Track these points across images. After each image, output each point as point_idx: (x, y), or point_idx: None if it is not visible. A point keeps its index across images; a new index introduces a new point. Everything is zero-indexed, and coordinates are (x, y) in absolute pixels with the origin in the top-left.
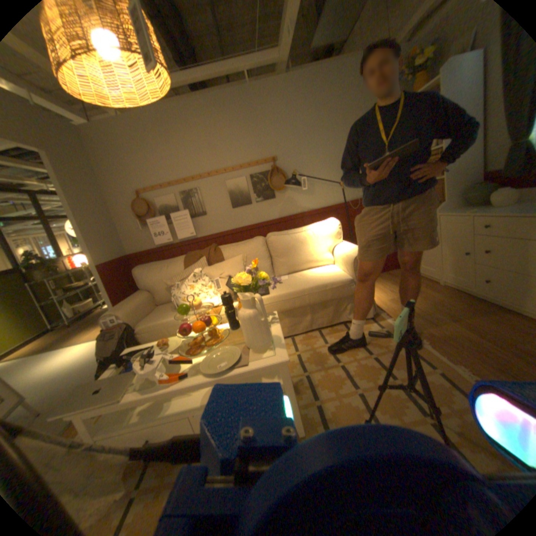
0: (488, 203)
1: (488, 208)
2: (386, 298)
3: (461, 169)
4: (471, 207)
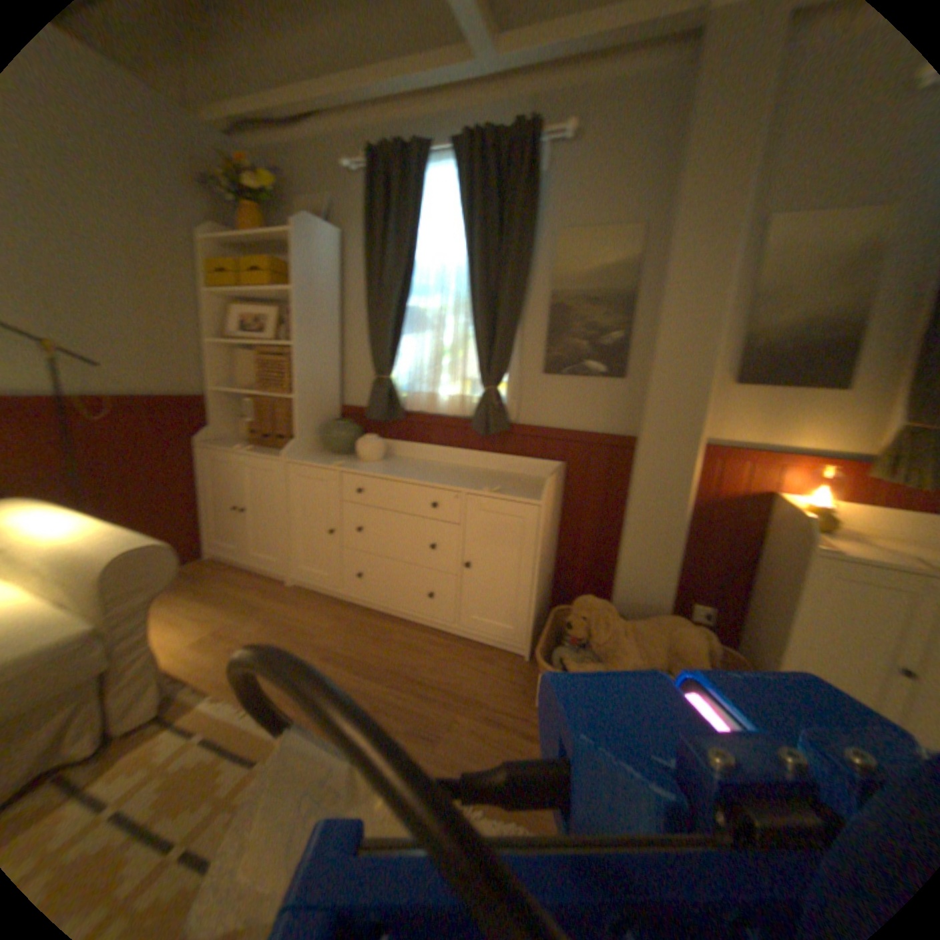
0: (349, 452)
1: (354, 462)
2: (181, 643)
3: (314, 393)
4: (329, 456)
